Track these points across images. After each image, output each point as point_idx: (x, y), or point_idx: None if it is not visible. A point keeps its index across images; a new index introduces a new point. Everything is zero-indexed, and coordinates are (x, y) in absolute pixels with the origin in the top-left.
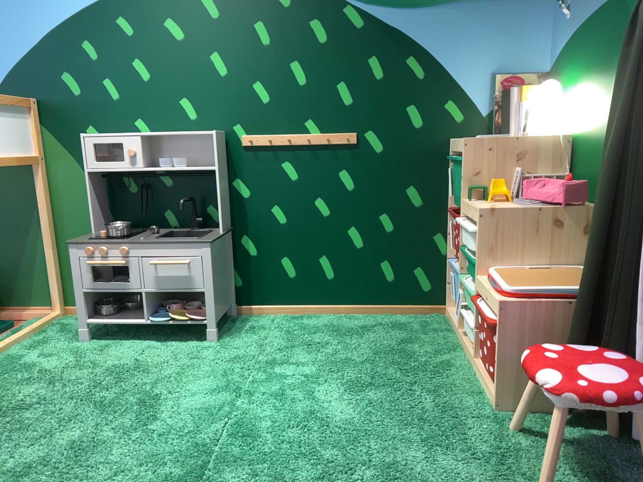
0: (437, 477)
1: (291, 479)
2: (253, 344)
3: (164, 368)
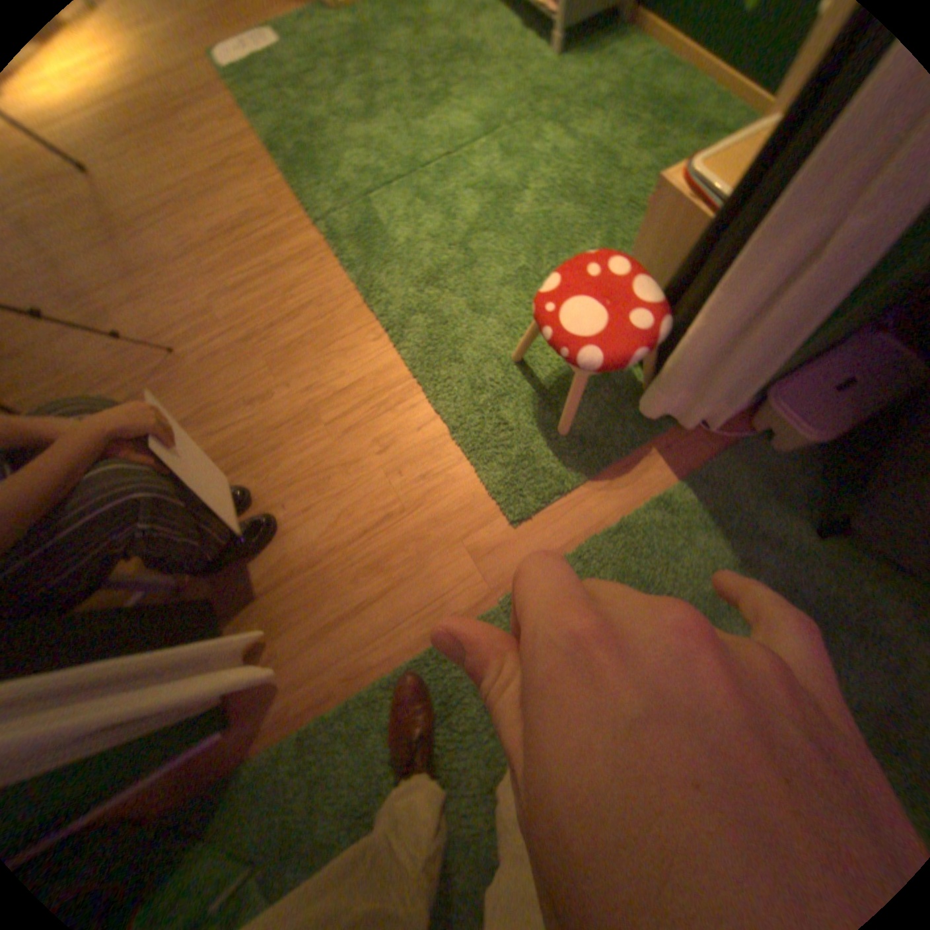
0: (478, 293)
1: (416, 223)
2: (575, 82)
3: (483, 67)
